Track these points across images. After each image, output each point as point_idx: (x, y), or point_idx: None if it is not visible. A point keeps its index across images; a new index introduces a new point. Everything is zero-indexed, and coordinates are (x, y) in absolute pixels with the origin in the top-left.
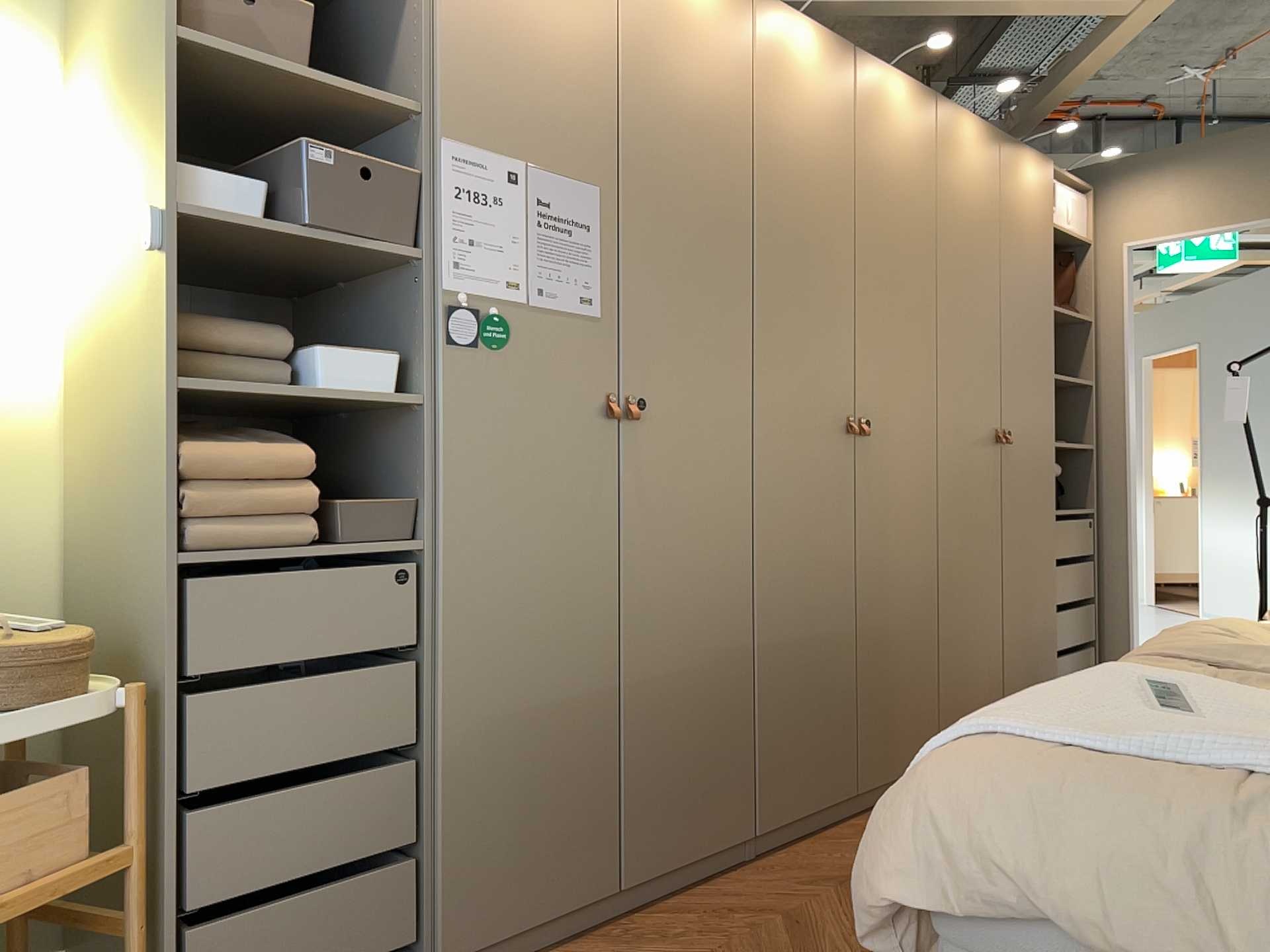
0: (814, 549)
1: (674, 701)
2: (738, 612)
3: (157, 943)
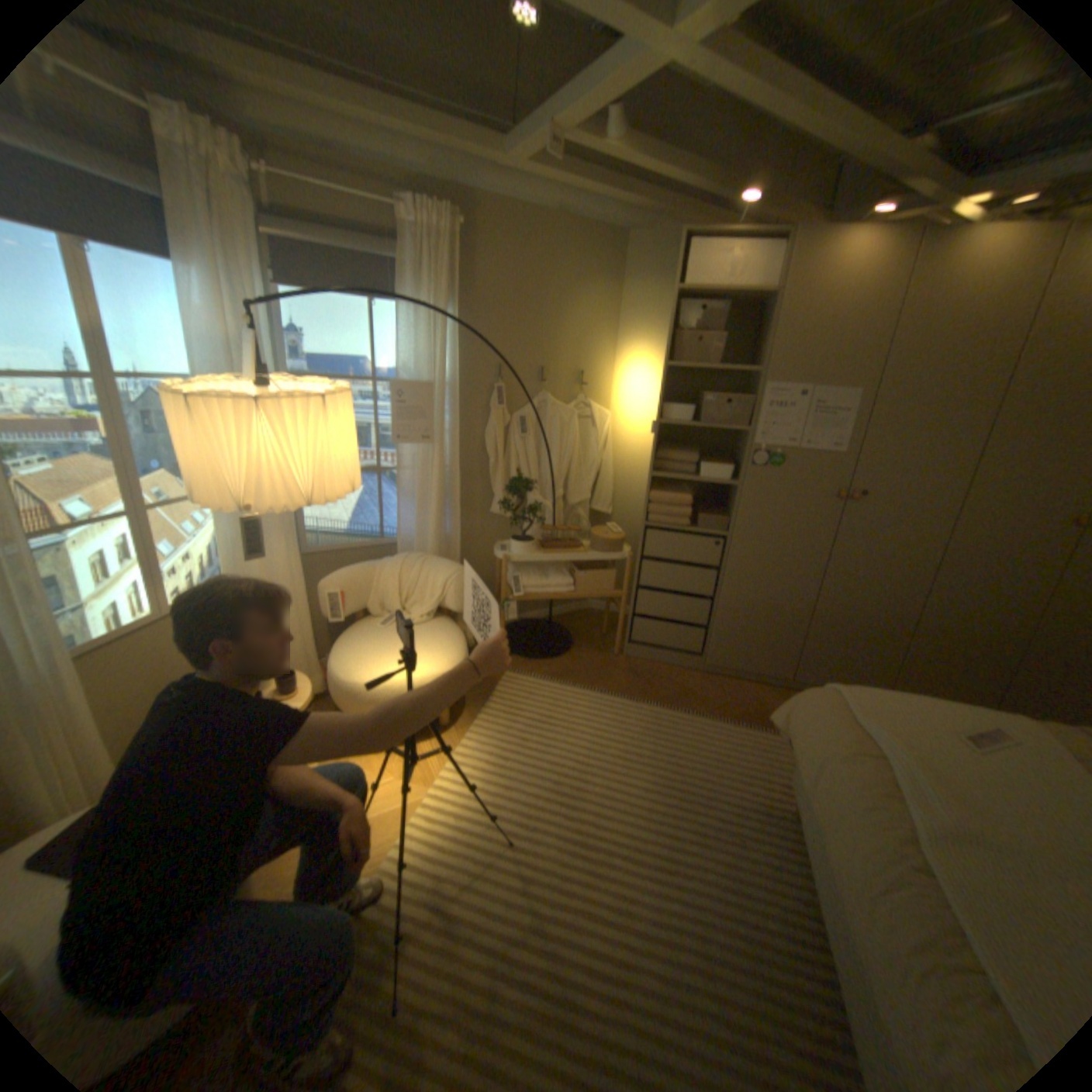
0: (1009, 587)
1: (854, 627)
2: (918, 602)
3: (631, 617)
